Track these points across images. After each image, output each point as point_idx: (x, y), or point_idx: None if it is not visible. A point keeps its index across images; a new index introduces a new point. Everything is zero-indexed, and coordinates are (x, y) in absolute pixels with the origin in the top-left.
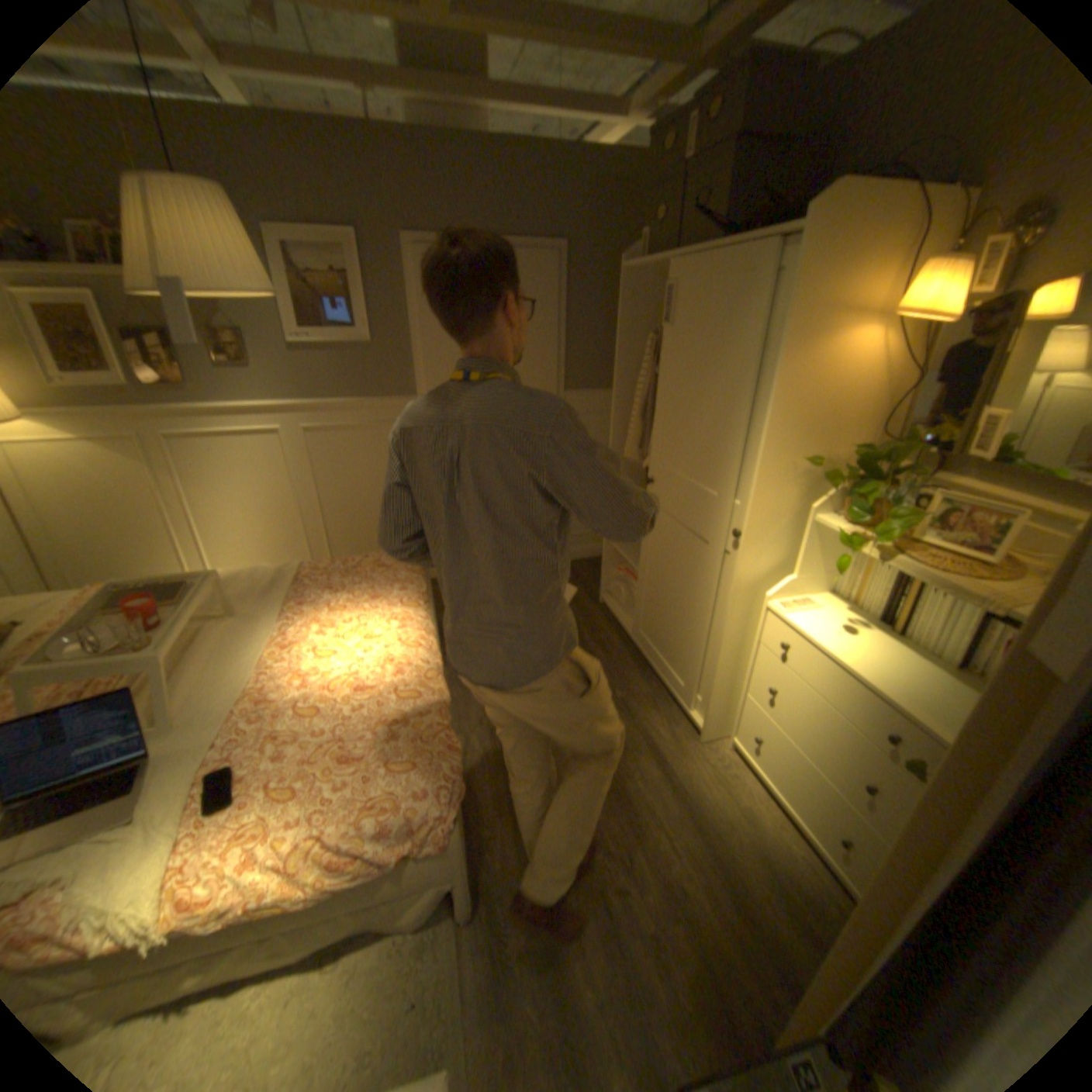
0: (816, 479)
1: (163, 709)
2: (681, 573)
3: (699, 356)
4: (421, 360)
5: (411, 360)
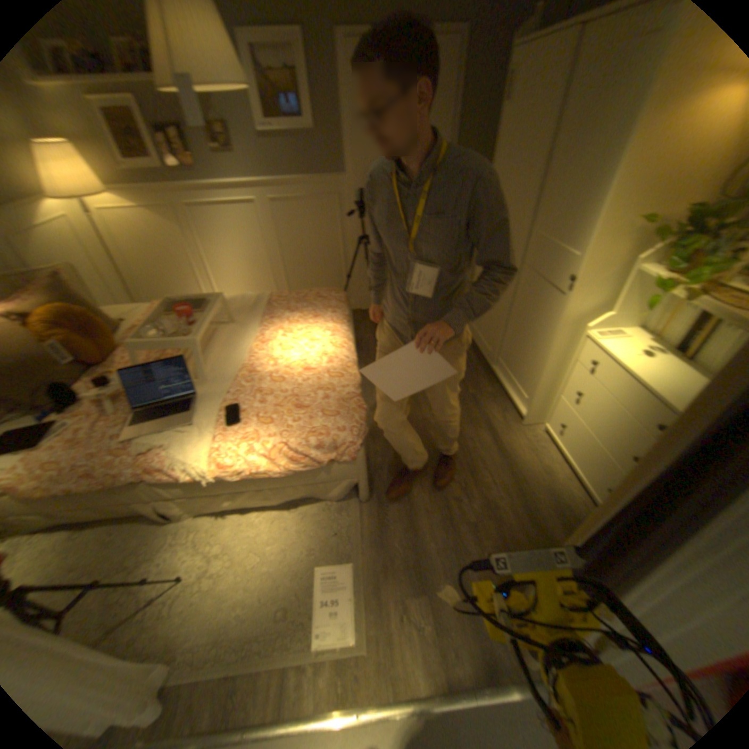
0: (648, 234)
1: (199, 369)
2: (526, 309)
3: (567, 128)
4: (347, 142)
5: (340, 142)
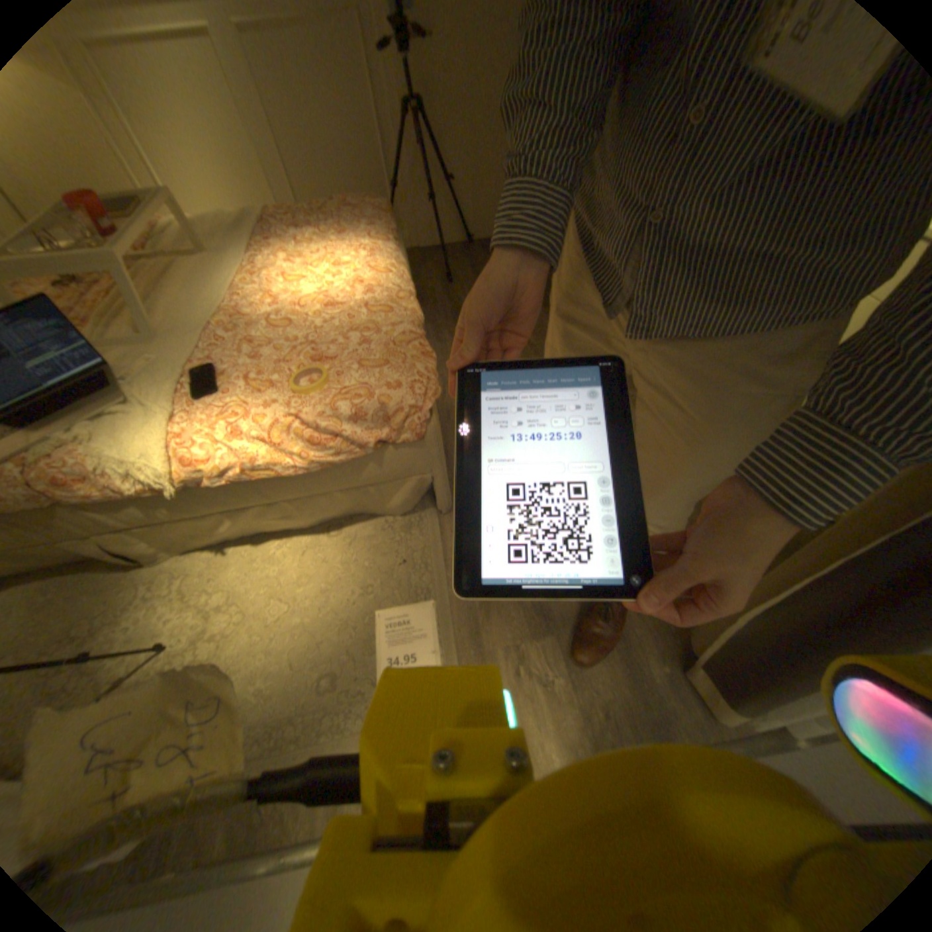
0: None
1: (141, 312)
2: None
3: None
4: None
5: None
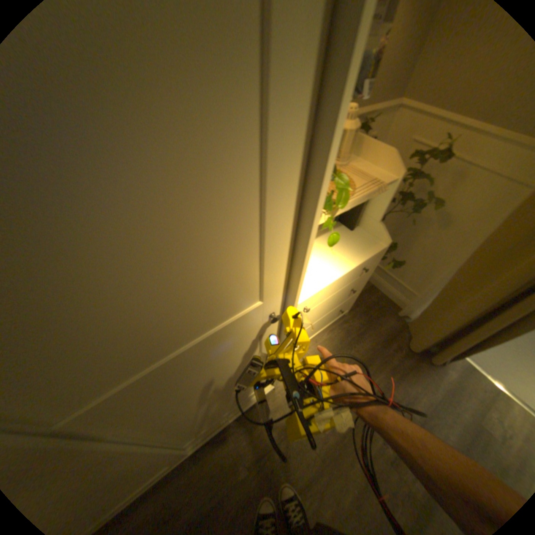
0: None
1: None
2: (189, 408)
3: None
4: None
5: None
